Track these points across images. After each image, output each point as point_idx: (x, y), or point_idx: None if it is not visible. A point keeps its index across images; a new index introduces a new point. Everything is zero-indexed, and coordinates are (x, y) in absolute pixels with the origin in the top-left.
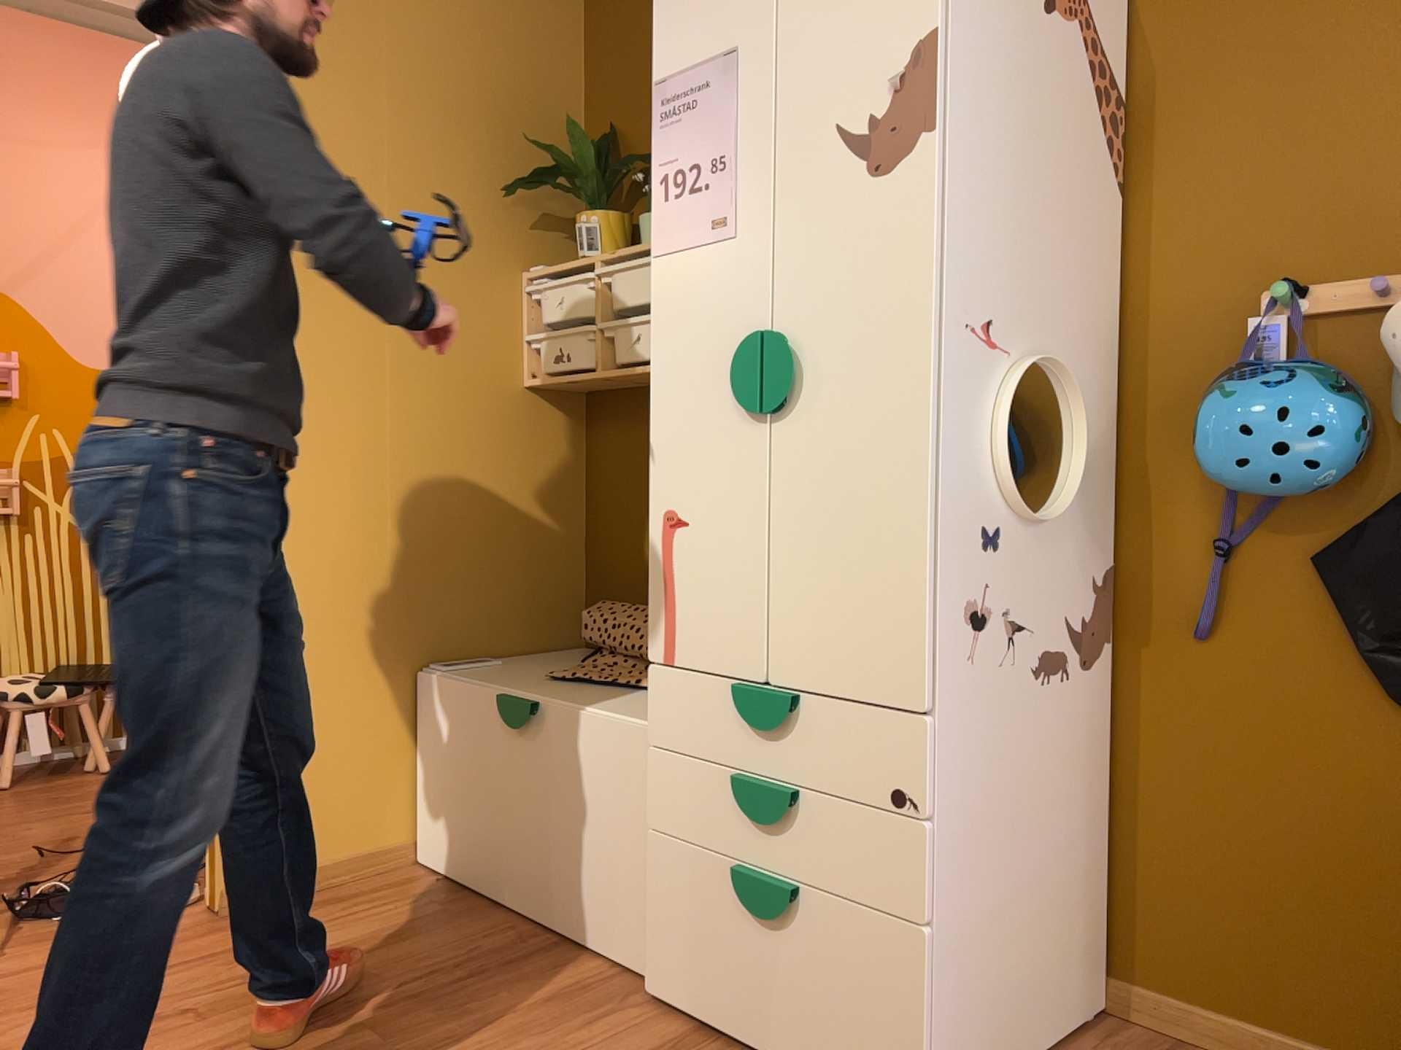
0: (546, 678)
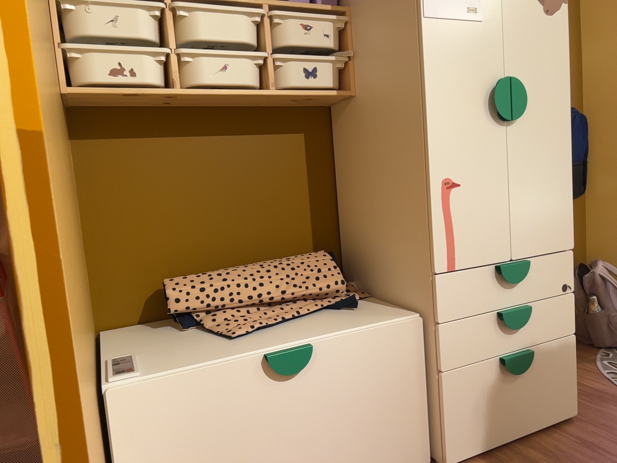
0: (234, 339)
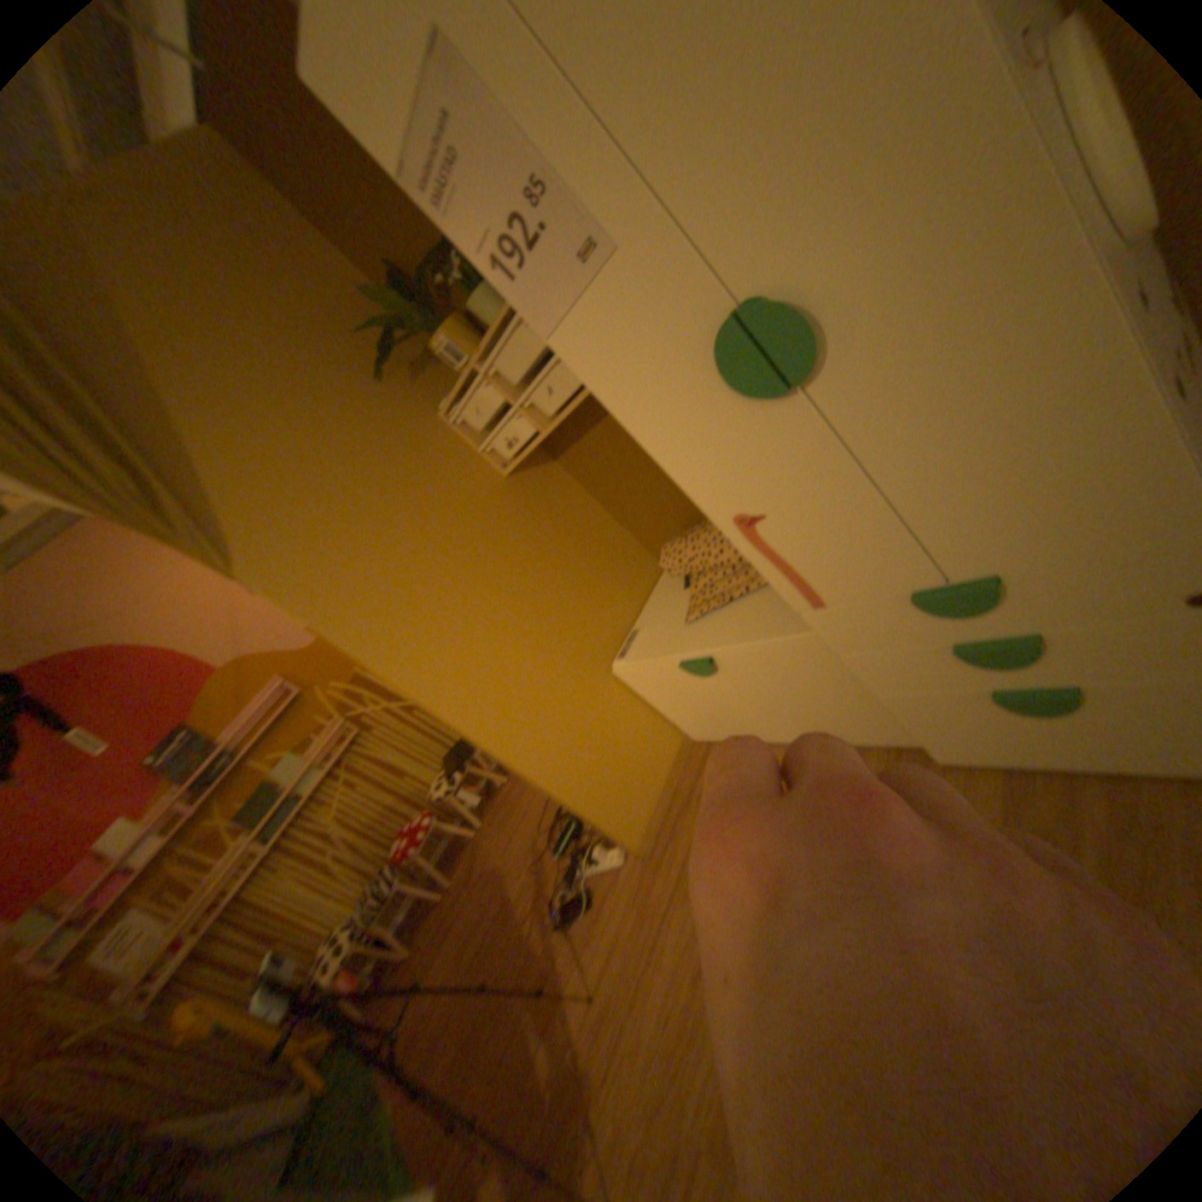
0: (687, 622)
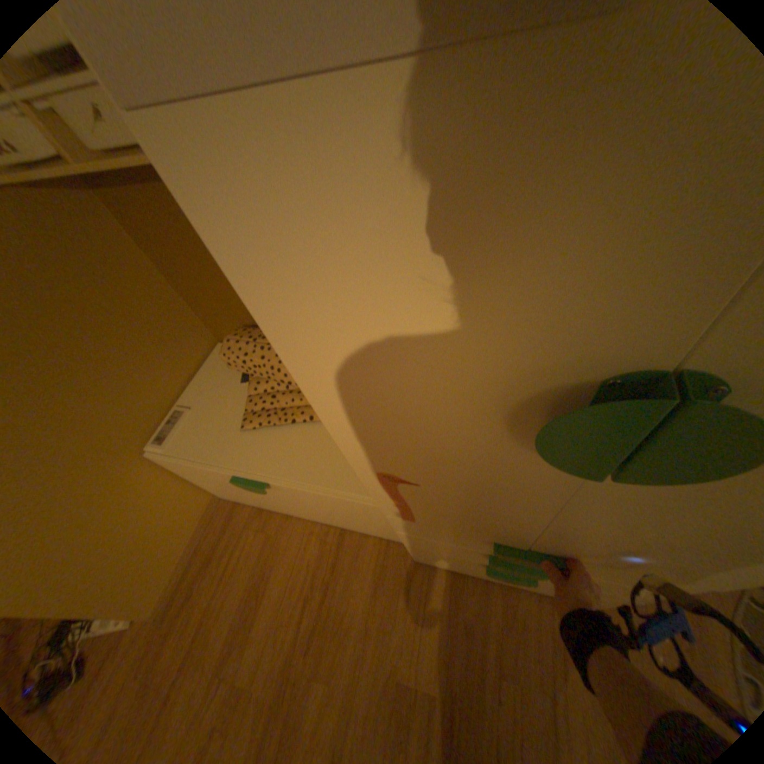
0: (242, 430)
